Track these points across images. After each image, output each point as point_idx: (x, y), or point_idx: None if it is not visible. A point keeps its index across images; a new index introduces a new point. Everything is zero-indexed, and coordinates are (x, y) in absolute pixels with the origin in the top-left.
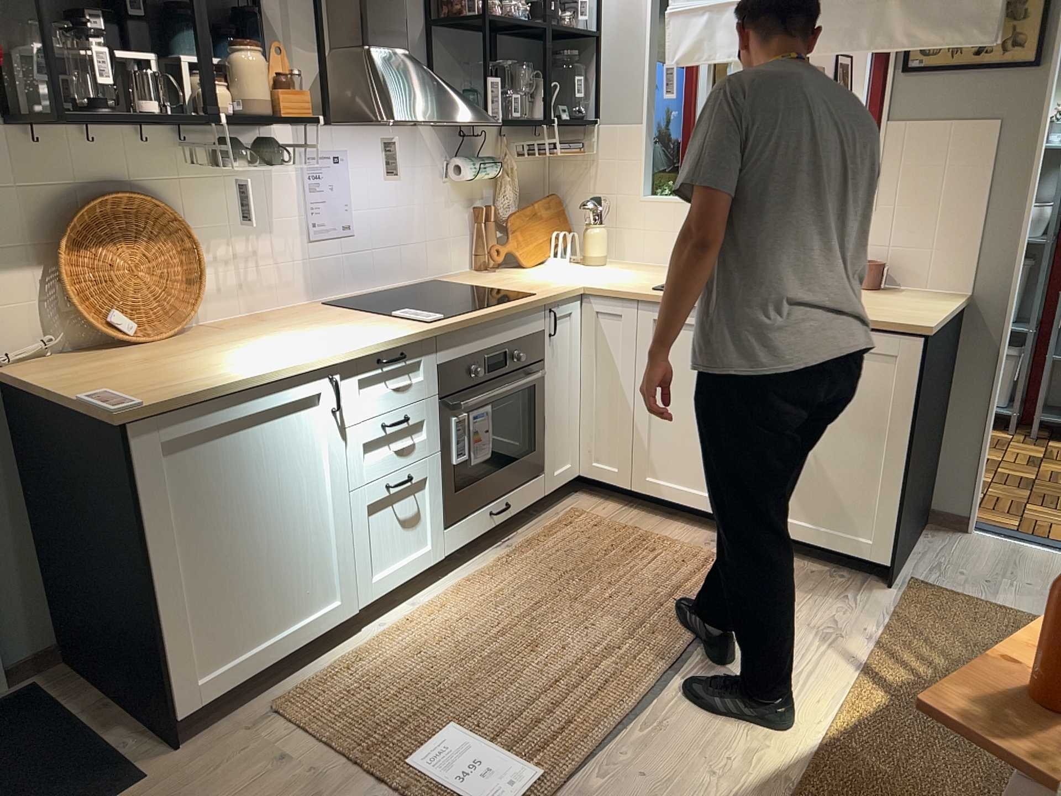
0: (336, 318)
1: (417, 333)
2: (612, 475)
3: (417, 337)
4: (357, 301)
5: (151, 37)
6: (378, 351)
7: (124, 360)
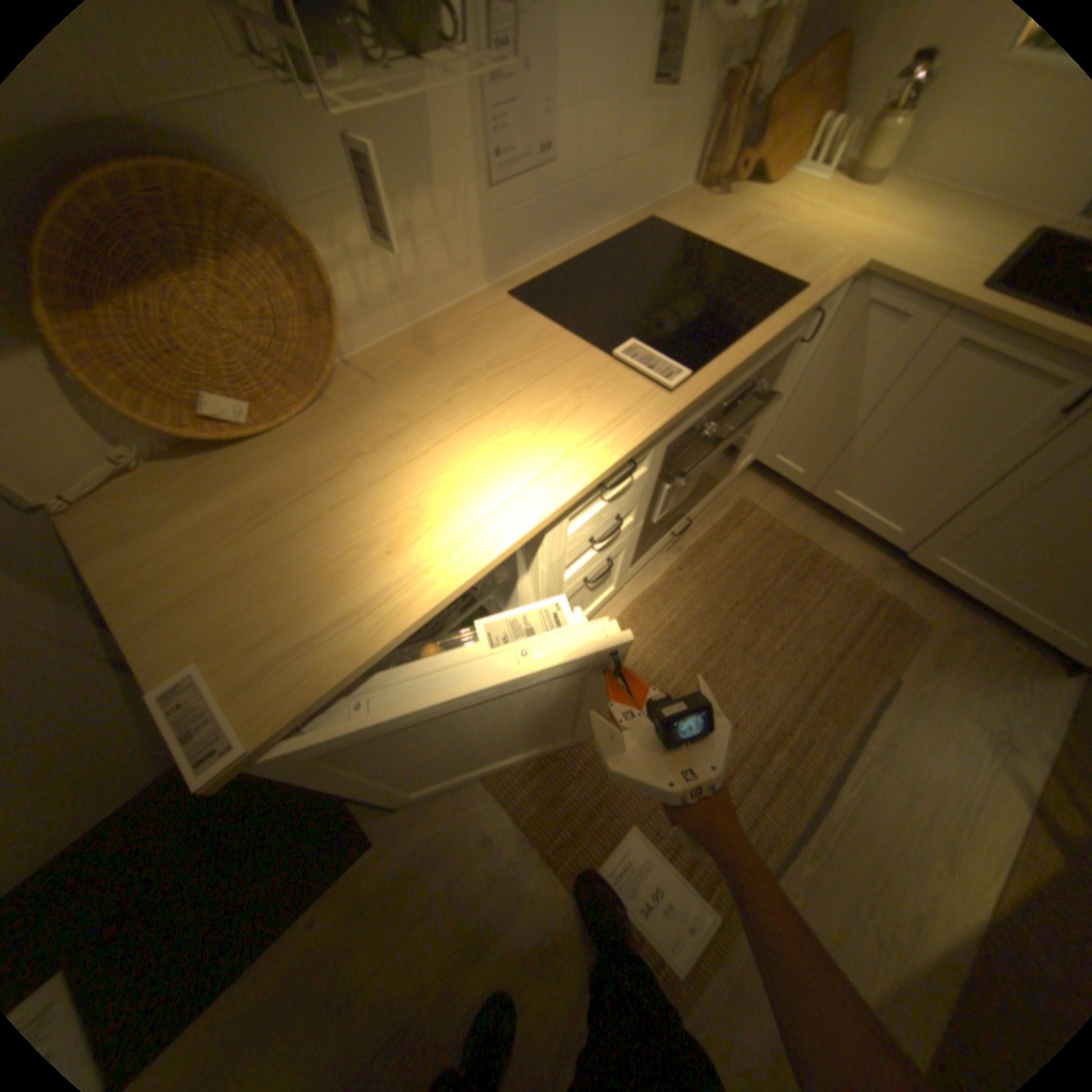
0: (532, 348)
1: (659, 428)
2: (791, 473)
3: (658, 433)
4: (552, 266)
5: None
6: (603, 476)
7: (235, 496)
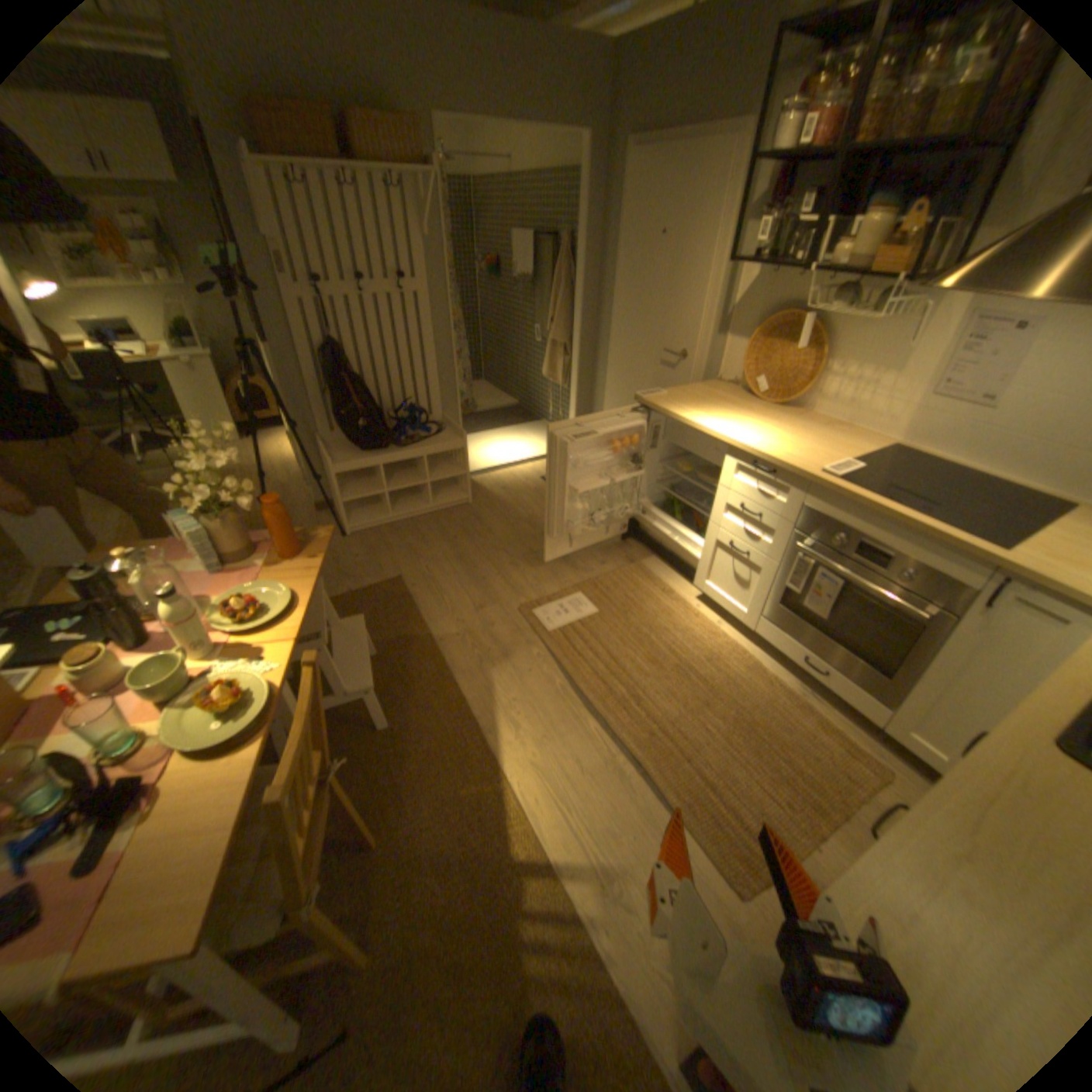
0: (841, 445)
1: (787, 464)
2: None
3: (786, 468)
4: (953, 466)
5: (841, 202)
6: (753, 455)
7: (725, 396)
